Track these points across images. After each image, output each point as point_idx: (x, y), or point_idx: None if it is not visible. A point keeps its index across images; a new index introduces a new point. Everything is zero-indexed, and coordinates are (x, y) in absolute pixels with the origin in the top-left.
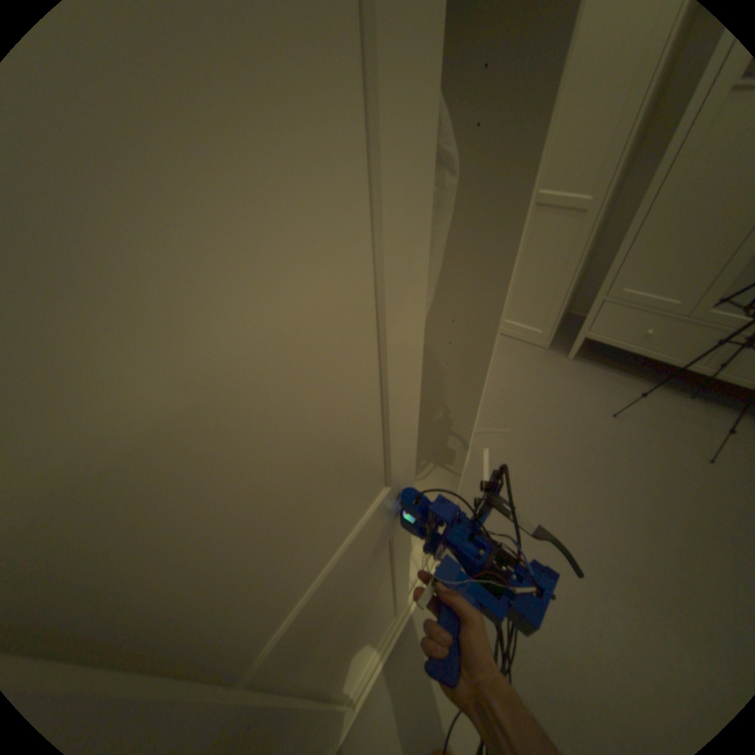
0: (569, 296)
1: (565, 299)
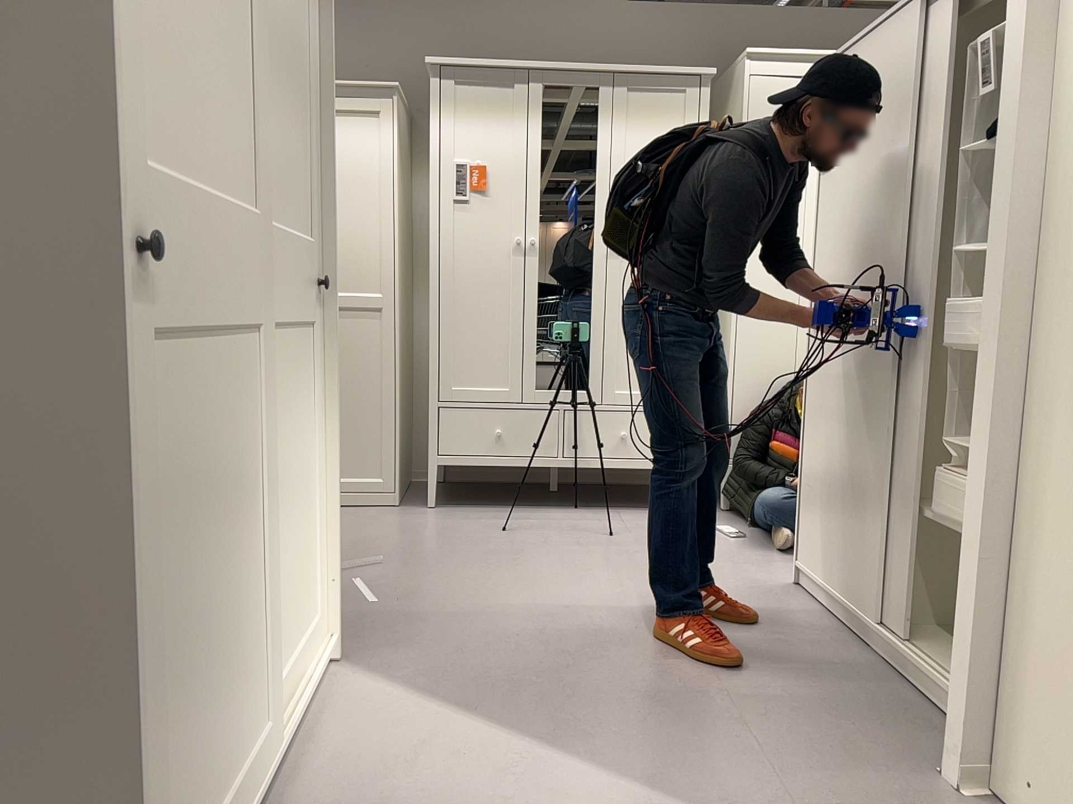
0: (399, 420)
1: (395, 421)
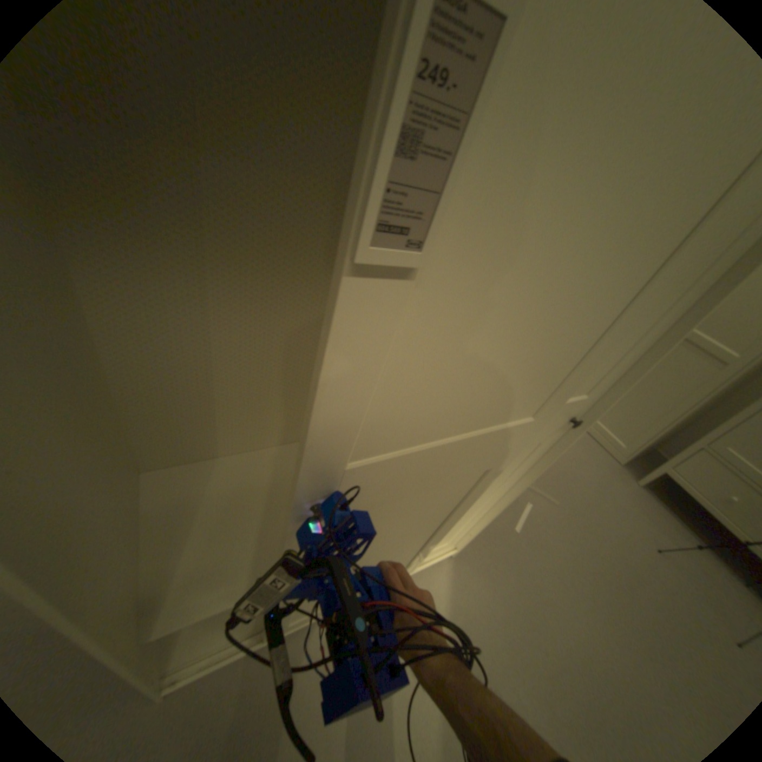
0: (671, 430)
1: (666, 430)
